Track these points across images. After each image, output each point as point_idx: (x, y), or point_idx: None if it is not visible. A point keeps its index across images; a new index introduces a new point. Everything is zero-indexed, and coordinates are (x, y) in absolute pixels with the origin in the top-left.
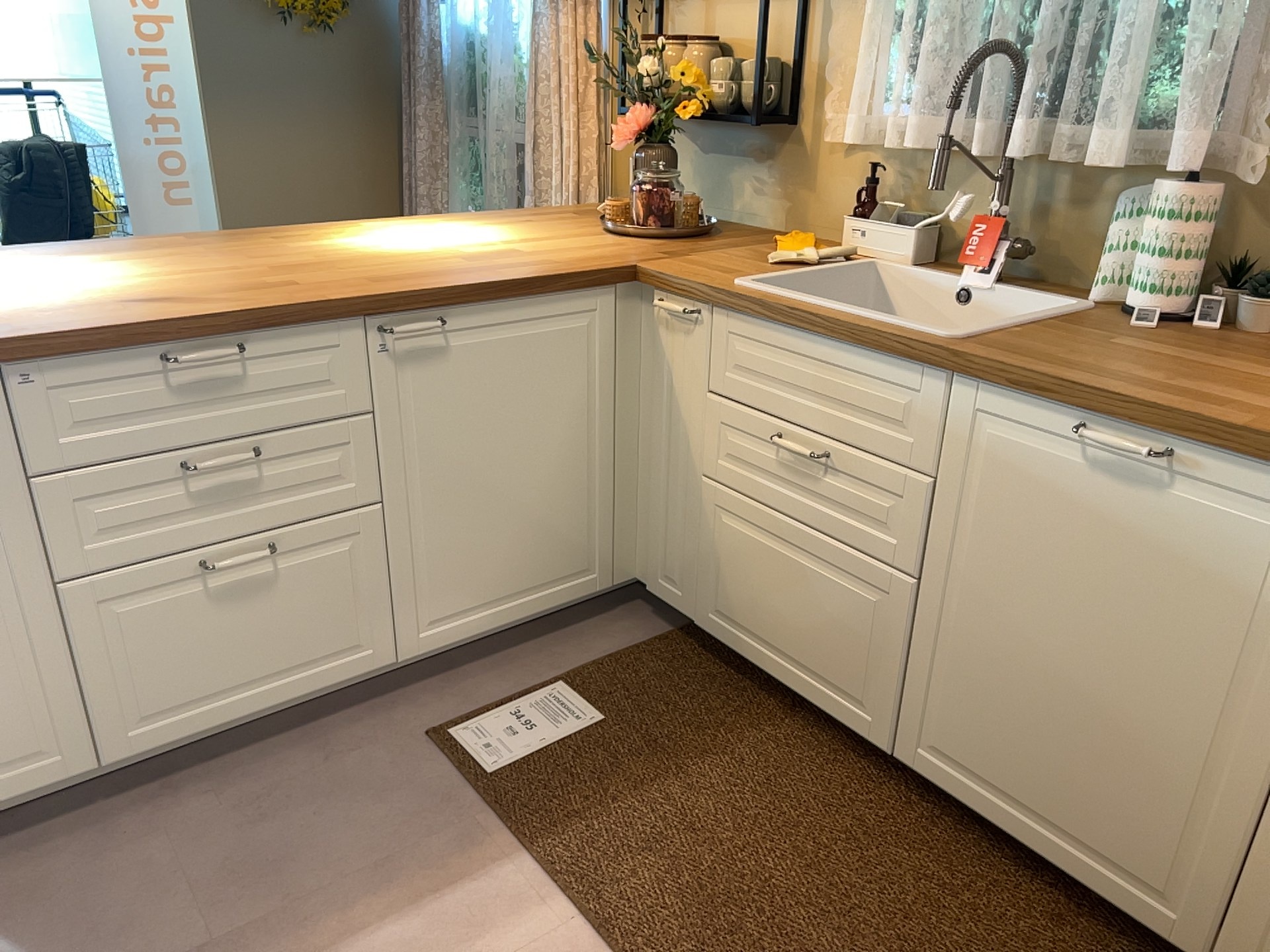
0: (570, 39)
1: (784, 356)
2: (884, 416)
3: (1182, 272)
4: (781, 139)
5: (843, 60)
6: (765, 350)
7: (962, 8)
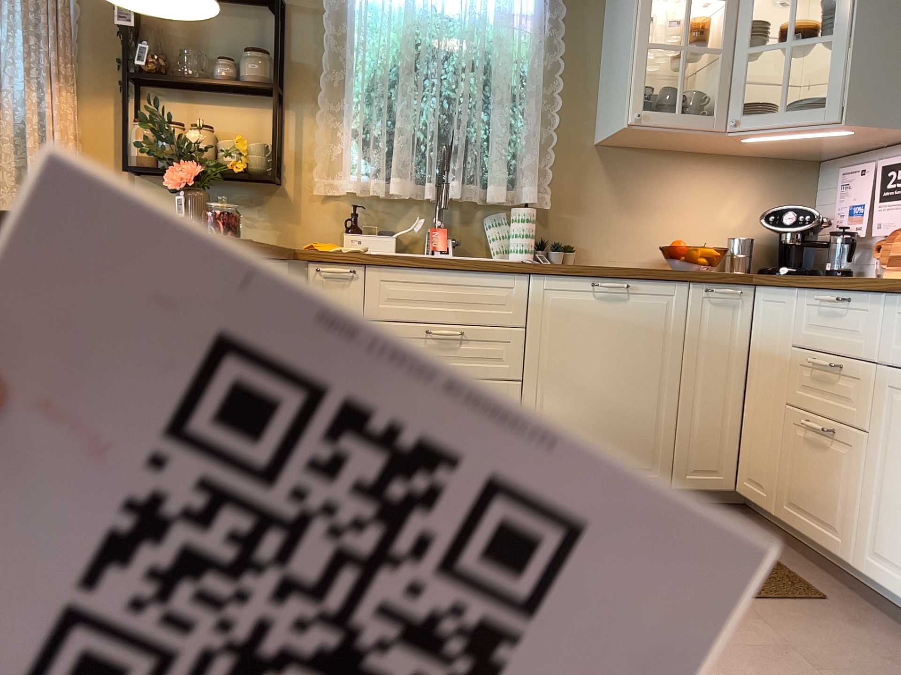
0: (60, 112)
1: (424, 286)
2: (494, 304)
3: (535, 241)
4: (271, 192)
5: (322, 148)
6: (409, 286)
7: (411, 127)
